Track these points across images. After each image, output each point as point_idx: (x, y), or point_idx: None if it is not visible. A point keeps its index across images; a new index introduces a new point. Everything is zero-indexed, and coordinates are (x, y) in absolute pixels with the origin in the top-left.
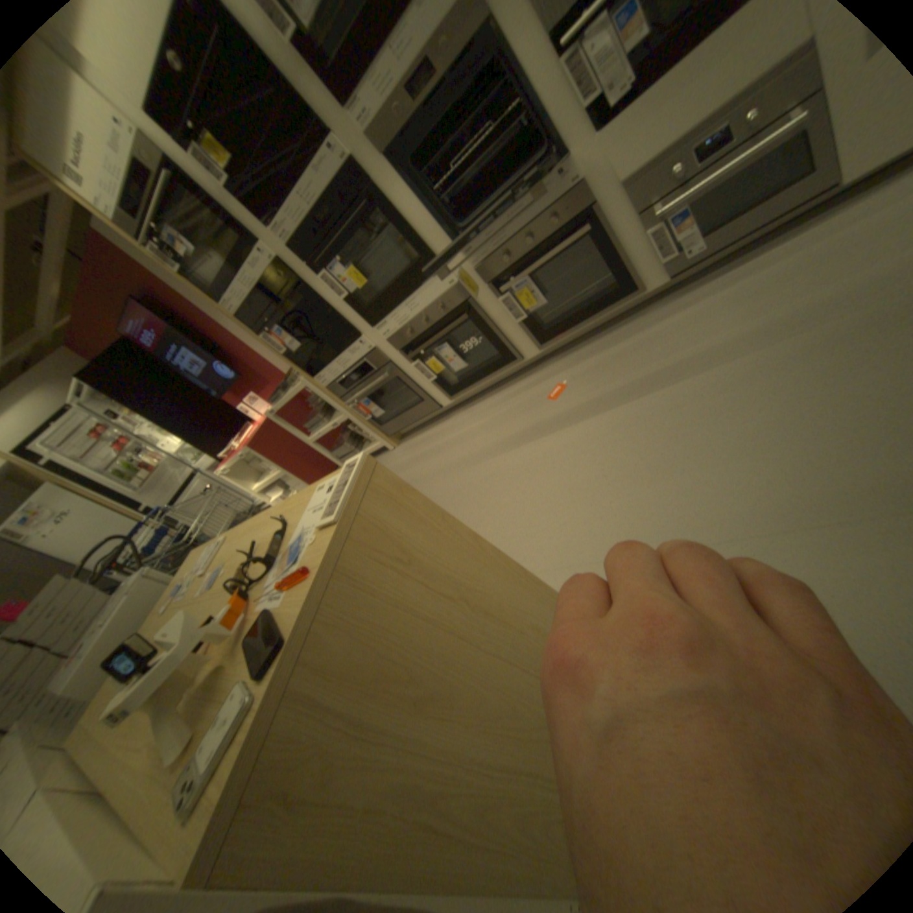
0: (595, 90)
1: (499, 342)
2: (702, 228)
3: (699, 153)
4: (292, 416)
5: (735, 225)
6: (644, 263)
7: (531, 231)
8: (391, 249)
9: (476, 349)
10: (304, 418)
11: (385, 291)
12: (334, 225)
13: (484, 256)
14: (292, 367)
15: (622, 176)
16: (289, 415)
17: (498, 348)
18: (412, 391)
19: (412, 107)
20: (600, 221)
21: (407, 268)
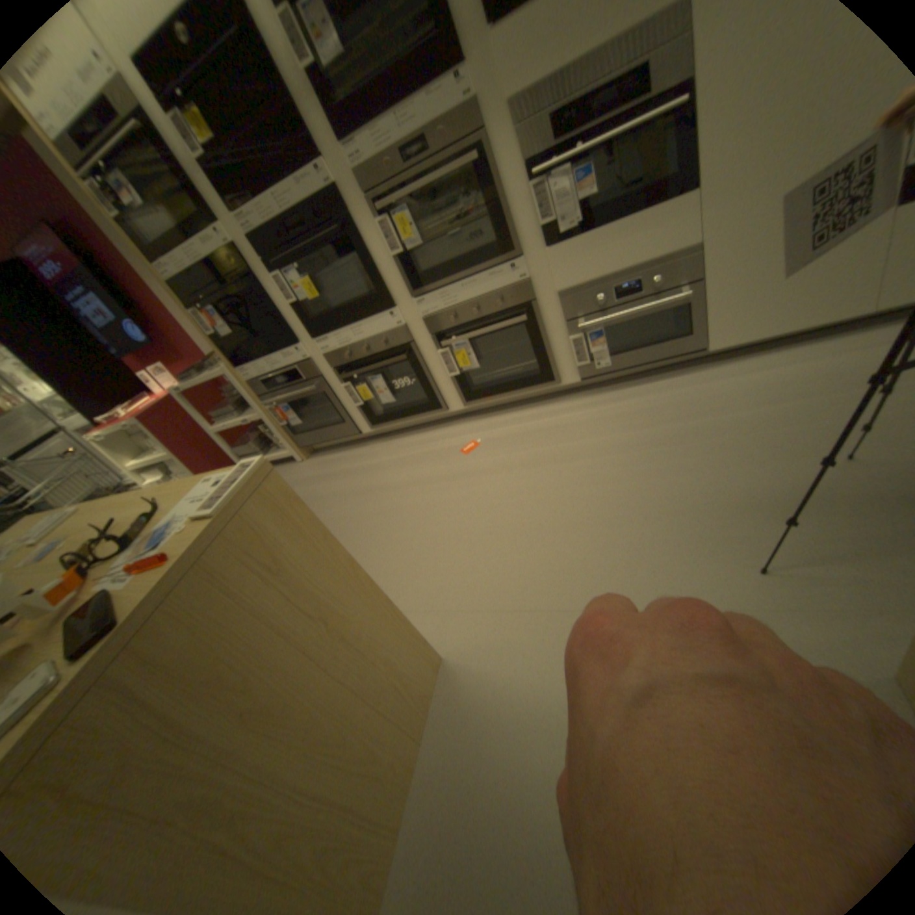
0: (550, 216)
1: (429, 389)
2: (610, 348)
3: (616, 292)
4: (198, 400)
5: (633, 354)
6: (562, 360)
7: (478, 304)
8: (349, 275)
9: (407, 389)
10: (211, 406)
11: (334, 309)
12: (299, 235)
13: (432, 311)
14: (213, 351)
15: (558, 288)
16: (194, 397)
17: (427, 394)
18: (336, 410)
19: (399, 167)
20: (534, 316)
21: (360, 297)
